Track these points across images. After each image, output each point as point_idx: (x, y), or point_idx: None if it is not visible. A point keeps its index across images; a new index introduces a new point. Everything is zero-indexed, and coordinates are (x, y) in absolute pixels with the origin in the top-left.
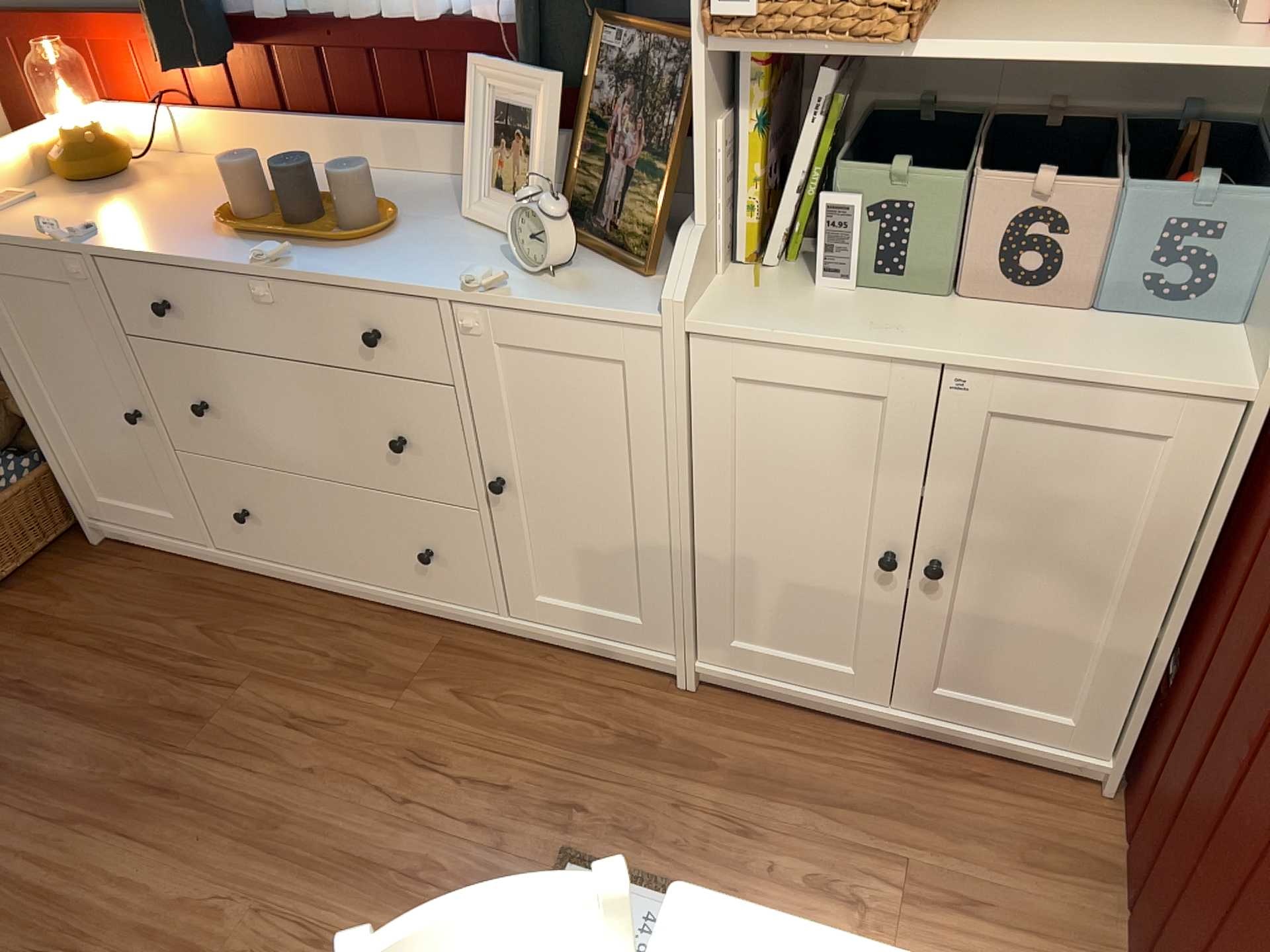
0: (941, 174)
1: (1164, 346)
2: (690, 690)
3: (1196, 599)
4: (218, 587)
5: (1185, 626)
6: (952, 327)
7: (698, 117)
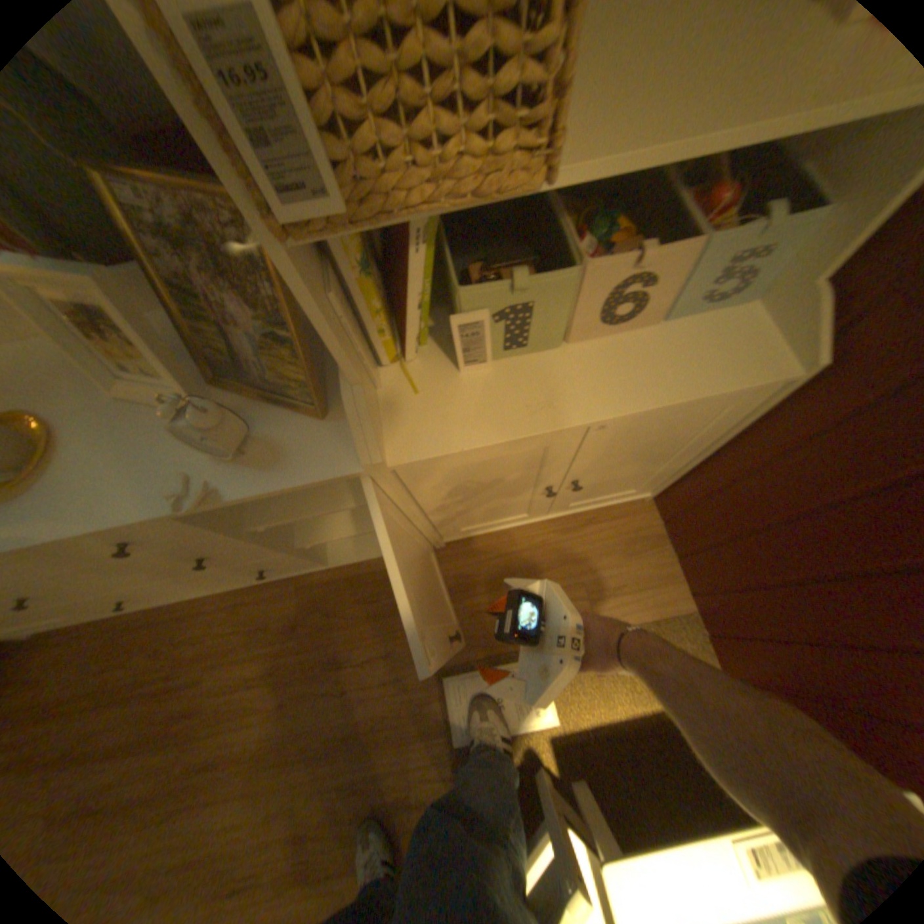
0: (556, 263)
1: (730, 341)
2: (442, 549)
3: (723, 453)
4: (131, 630)
5: (712, 461)
6: (584, 380)
7: (308, 305)
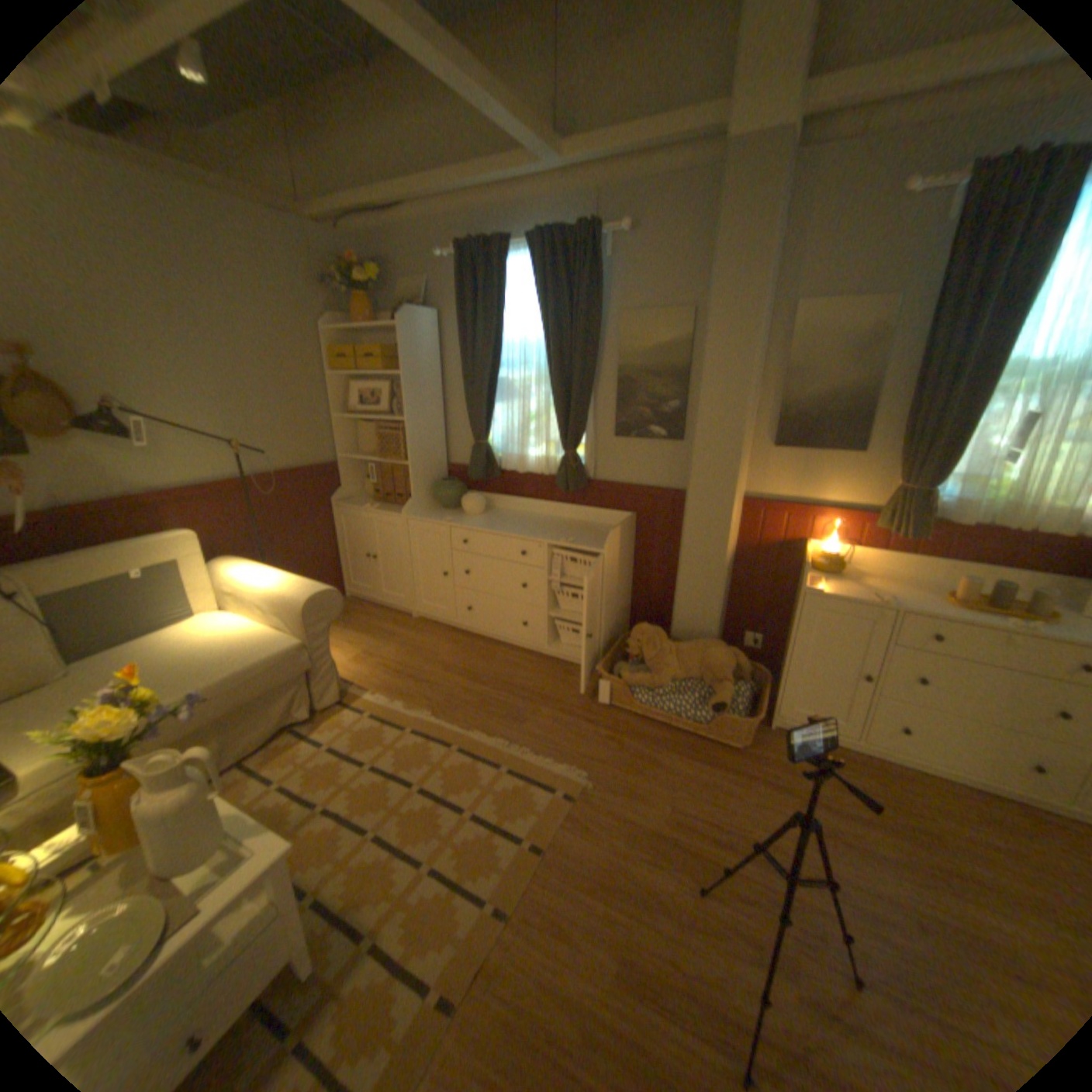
0: None
1: None
2: None
3: None
4: (860, 763)
5: None
6: None
7: None
